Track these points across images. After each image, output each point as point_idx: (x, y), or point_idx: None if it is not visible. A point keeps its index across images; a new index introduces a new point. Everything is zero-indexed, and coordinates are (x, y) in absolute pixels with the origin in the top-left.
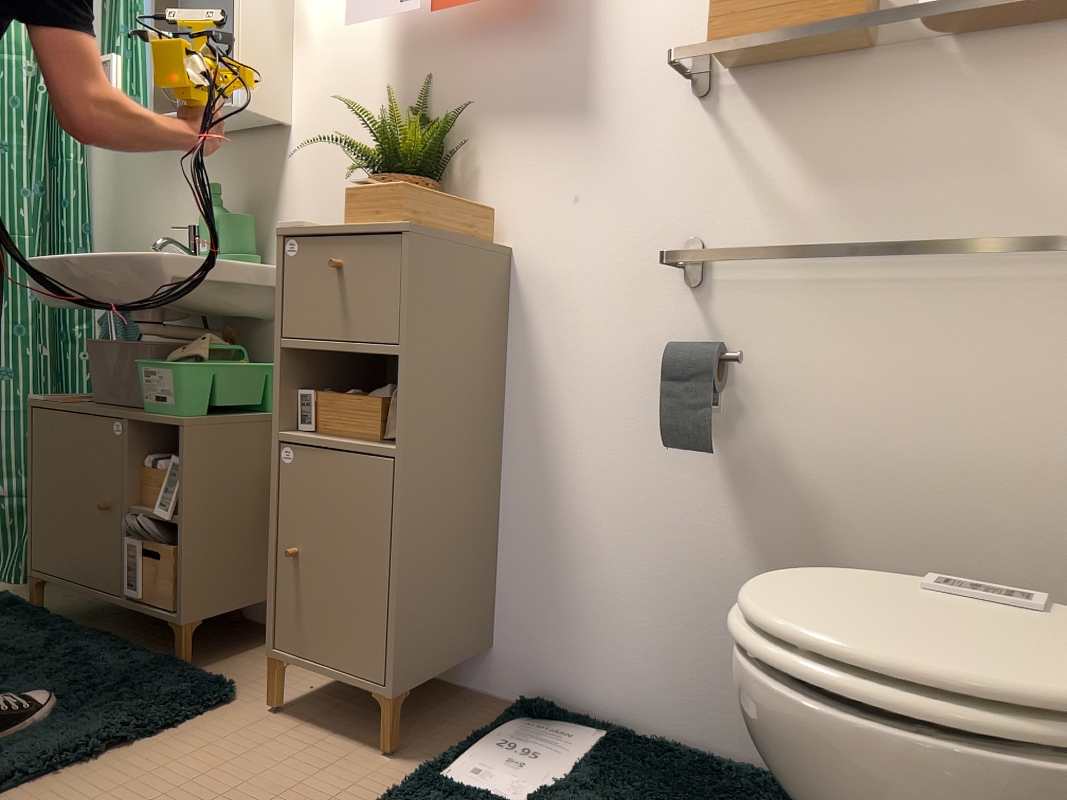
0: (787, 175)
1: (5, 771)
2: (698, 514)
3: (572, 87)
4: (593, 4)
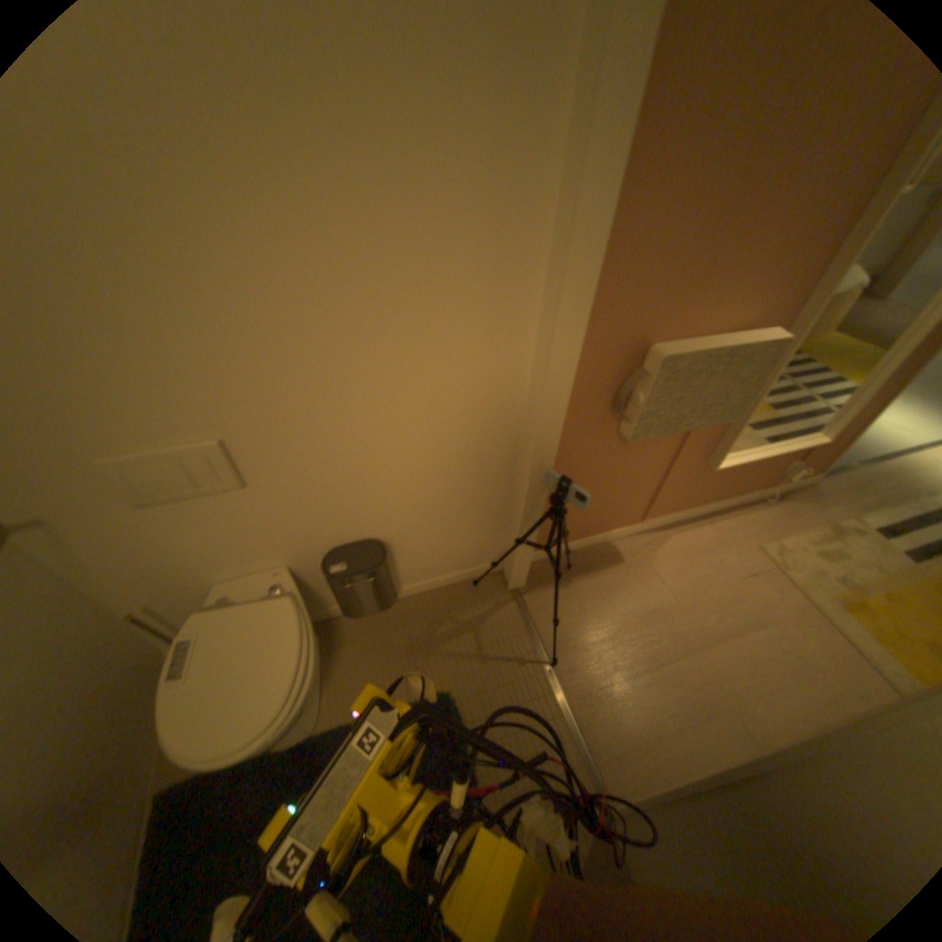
0: None
1: None
2: None
3: None
4: None
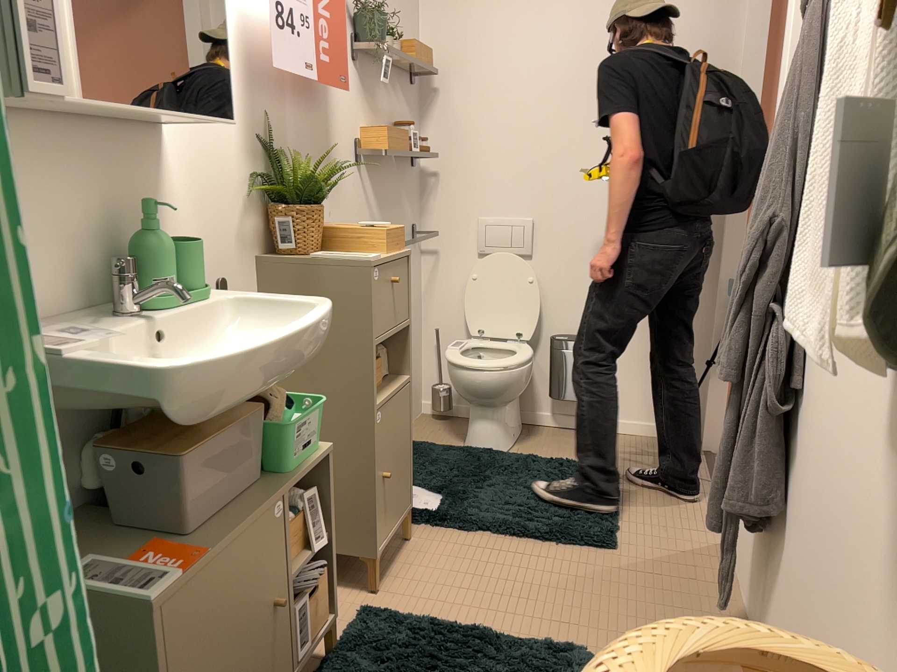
0: (376, 204)
1: (531, 638)
2: None
3: (326, 144)
4: (329, 96)
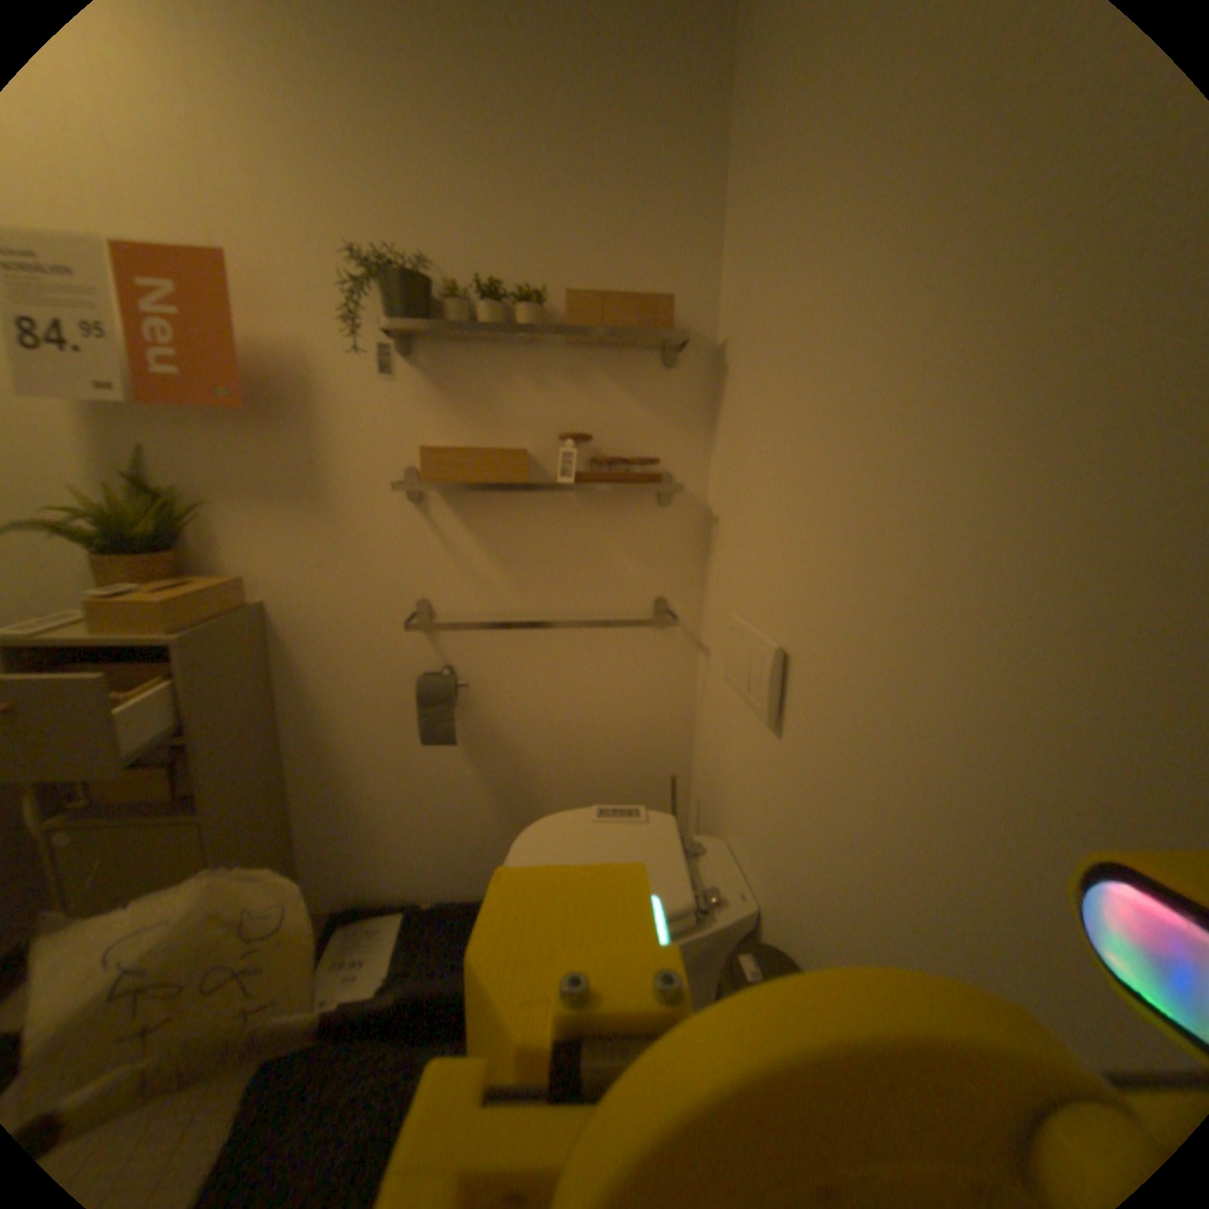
0: (486, 557)
1: None
2: (449, 771)
3: (302, 474)
4: (312, 408)
